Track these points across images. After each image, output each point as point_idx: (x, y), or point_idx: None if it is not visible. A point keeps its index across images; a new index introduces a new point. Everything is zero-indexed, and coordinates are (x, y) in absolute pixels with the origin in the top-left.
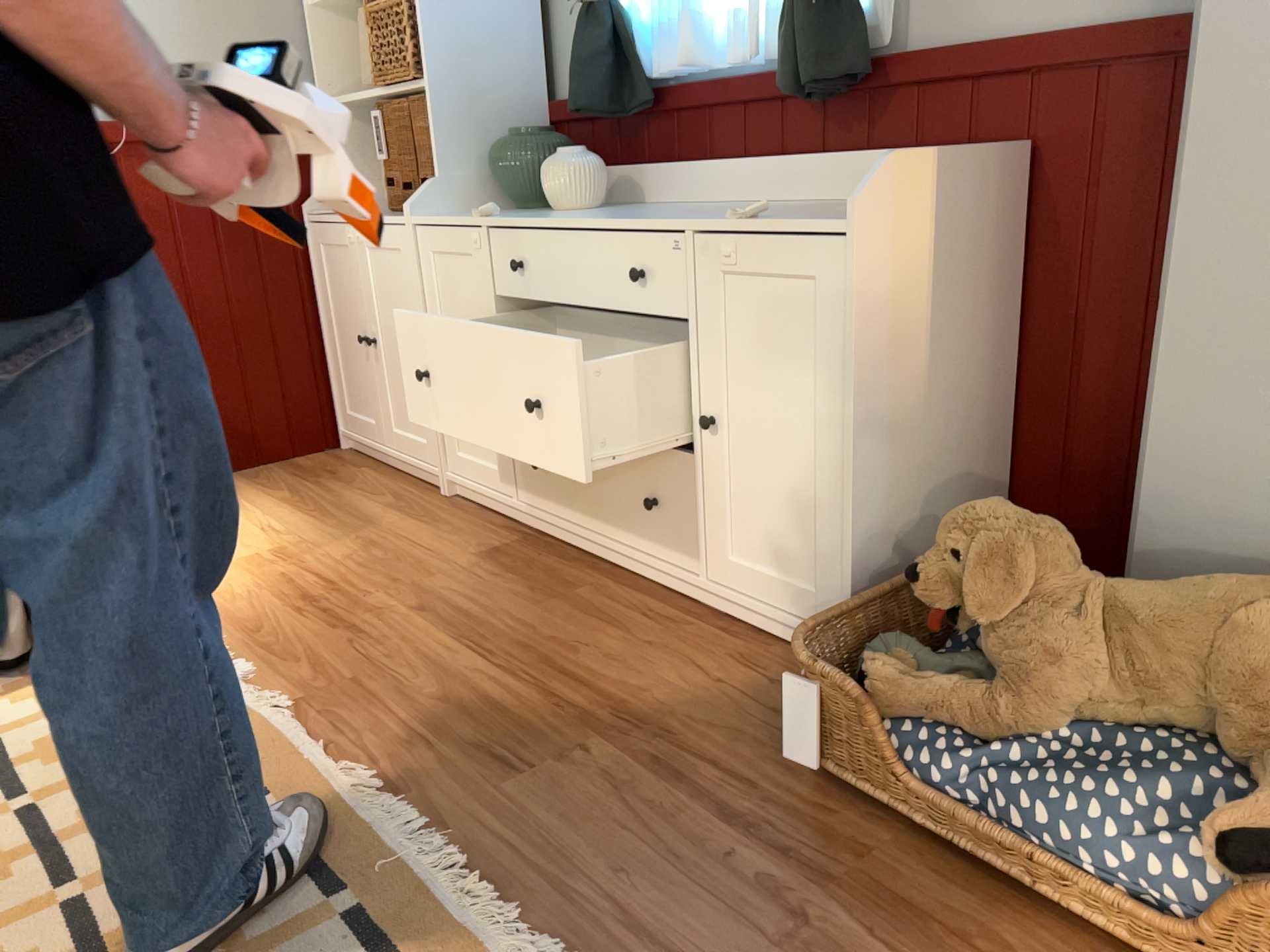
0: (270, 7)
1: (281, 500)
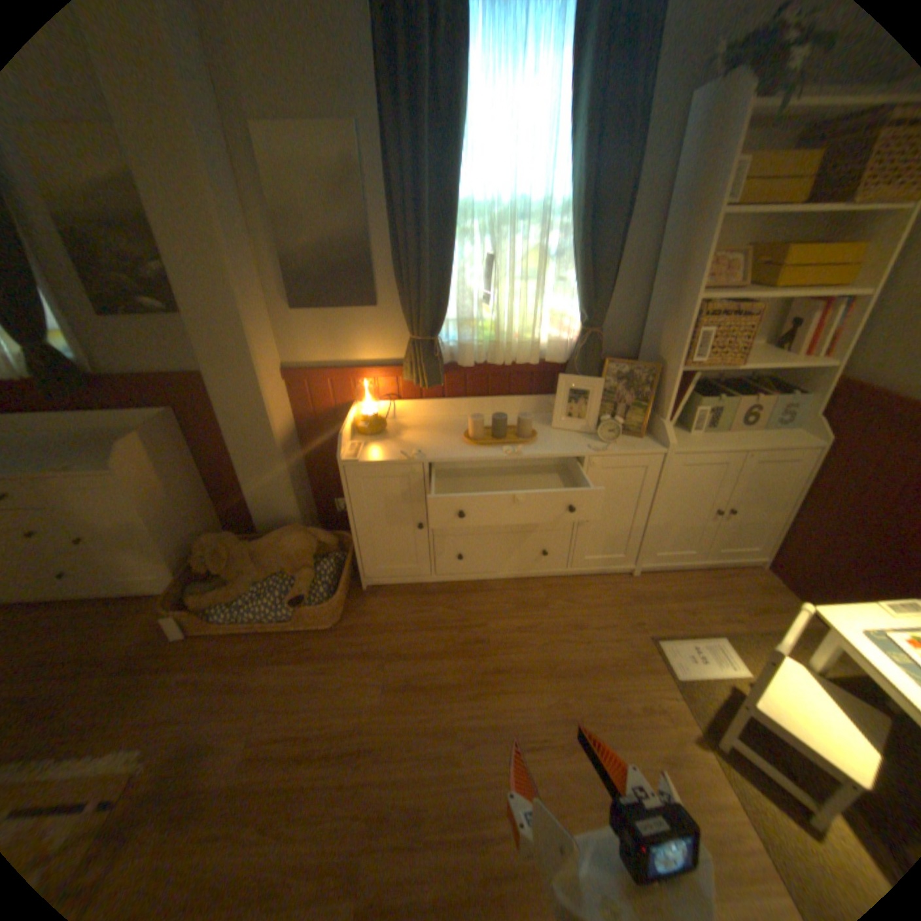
0: None
1: None
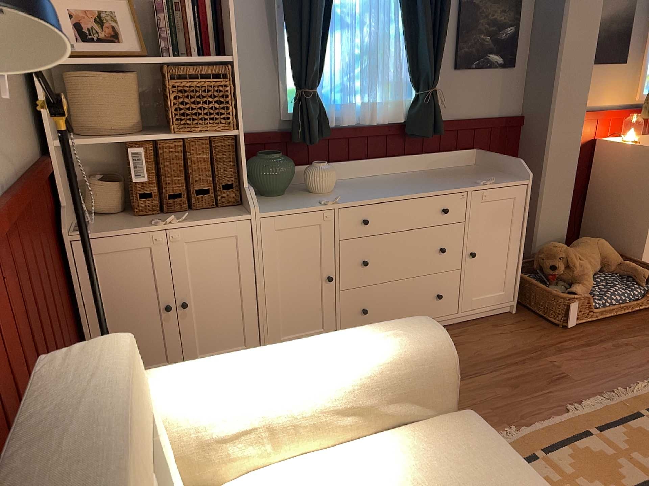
0: None
1: None
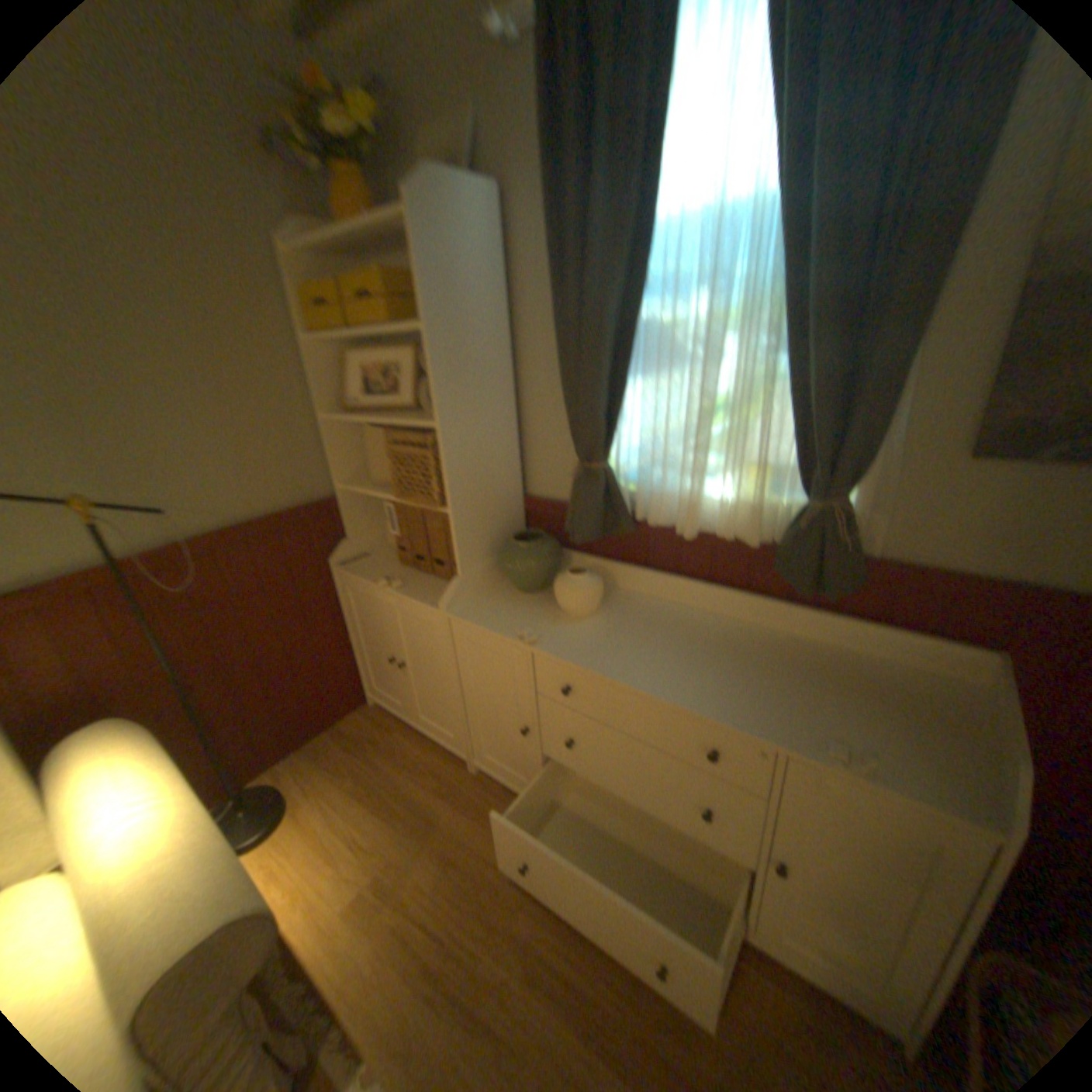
0: (287, 415)
1: (348, 791)
